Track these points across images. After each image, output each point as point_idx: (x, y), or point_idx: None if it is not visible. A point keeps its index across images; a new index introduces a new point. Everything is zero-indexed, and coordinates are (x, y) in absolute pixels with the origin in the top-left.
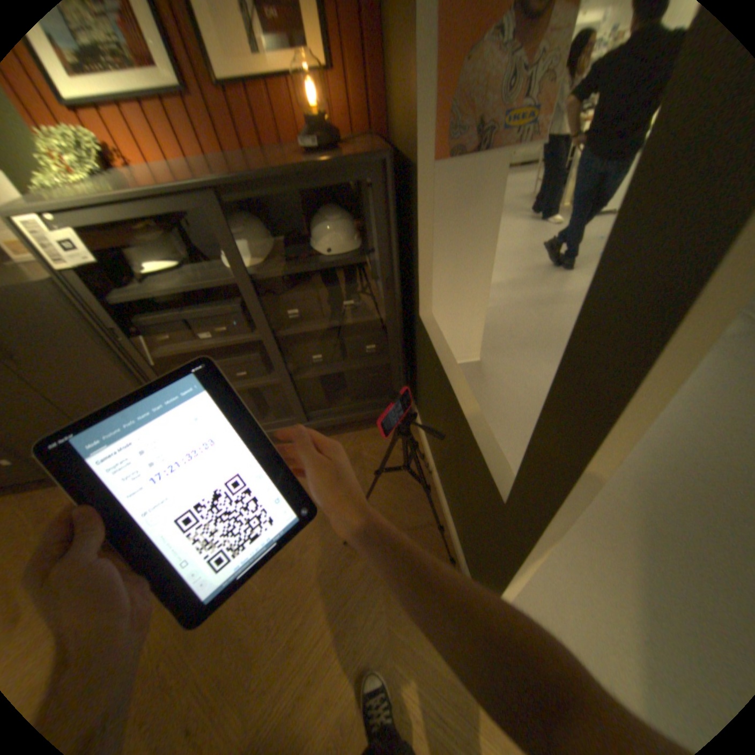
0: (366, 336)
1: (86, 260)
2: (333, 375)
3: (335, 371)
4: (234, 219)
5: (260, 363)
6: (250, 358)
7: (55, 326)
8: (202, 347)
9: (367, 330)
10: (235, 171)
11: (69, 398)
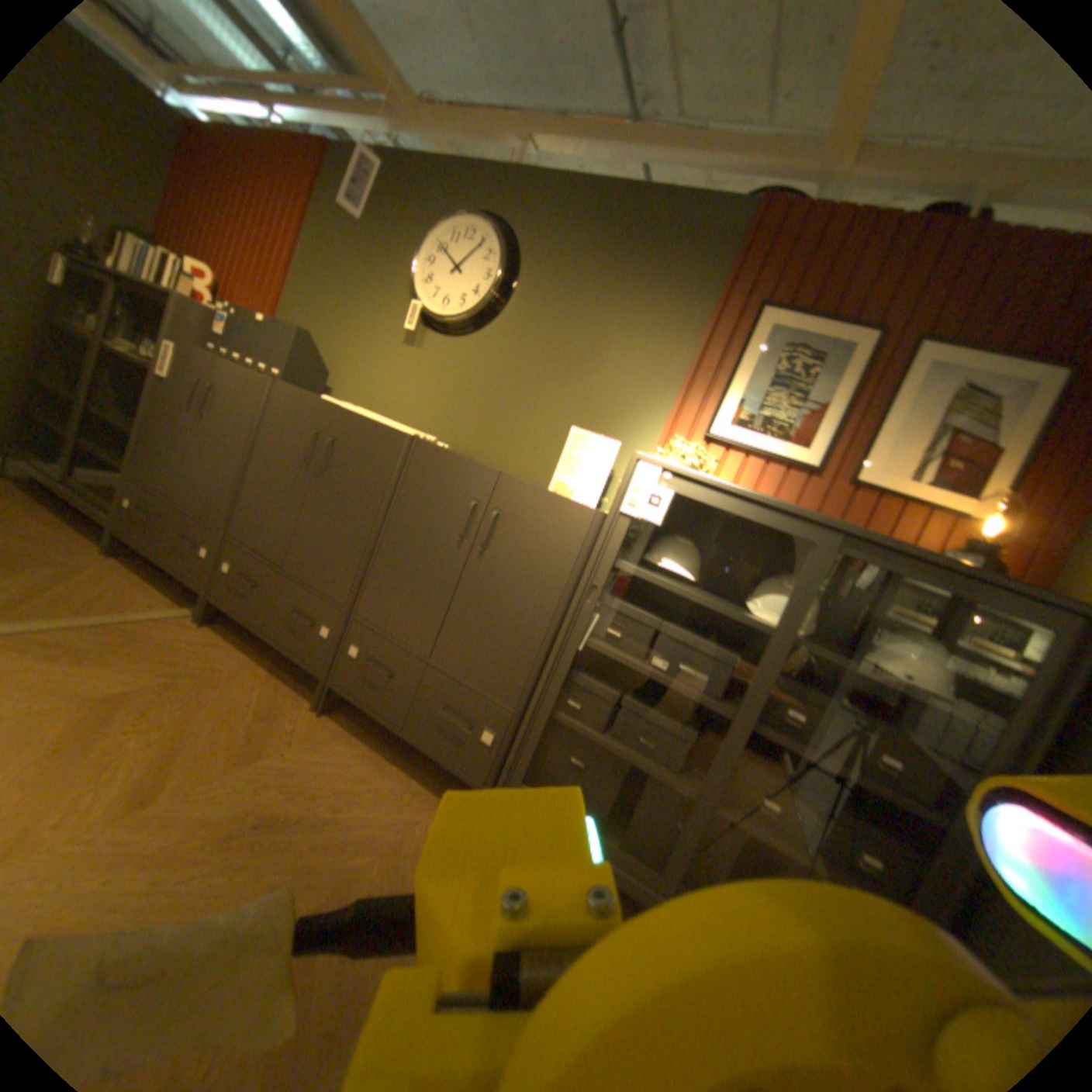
0: (880, 833)
1: (652, 516)
2: (762, 856)
3: (788, 849)
4: (796, 576)
5: (686, 745)
6: (681, 727)
7: (553, 547)
8: (648, 669)
9: (881, 826)
10: (872, 533)
11: (466, 615)
